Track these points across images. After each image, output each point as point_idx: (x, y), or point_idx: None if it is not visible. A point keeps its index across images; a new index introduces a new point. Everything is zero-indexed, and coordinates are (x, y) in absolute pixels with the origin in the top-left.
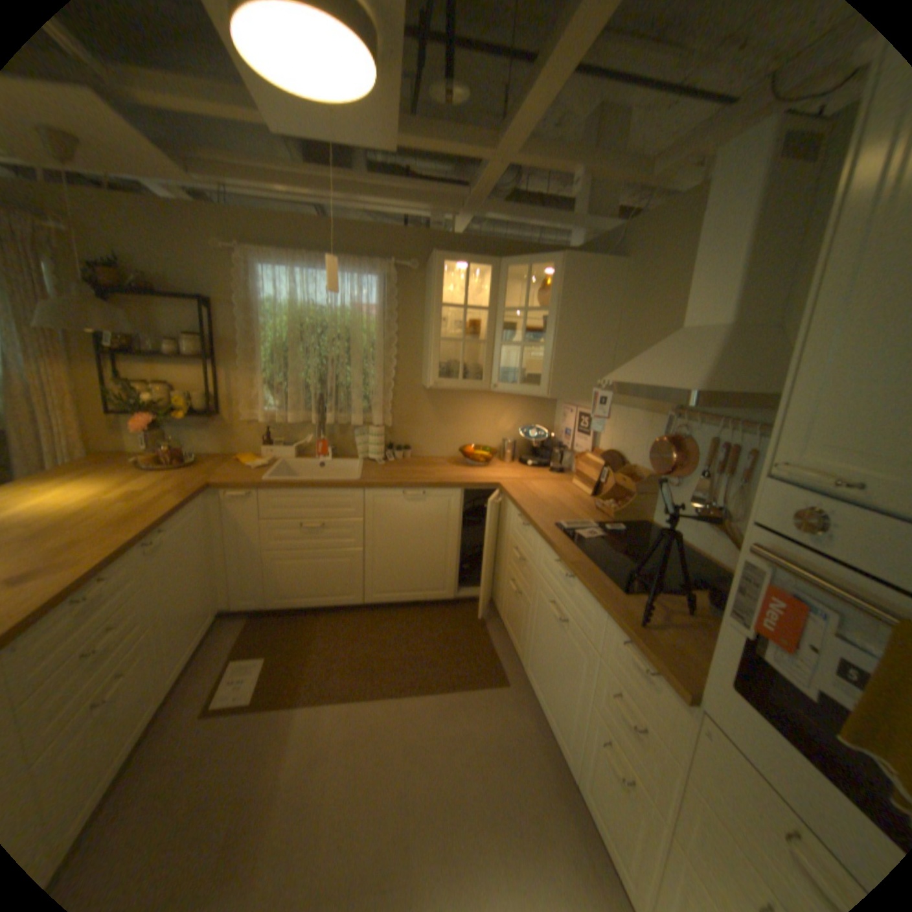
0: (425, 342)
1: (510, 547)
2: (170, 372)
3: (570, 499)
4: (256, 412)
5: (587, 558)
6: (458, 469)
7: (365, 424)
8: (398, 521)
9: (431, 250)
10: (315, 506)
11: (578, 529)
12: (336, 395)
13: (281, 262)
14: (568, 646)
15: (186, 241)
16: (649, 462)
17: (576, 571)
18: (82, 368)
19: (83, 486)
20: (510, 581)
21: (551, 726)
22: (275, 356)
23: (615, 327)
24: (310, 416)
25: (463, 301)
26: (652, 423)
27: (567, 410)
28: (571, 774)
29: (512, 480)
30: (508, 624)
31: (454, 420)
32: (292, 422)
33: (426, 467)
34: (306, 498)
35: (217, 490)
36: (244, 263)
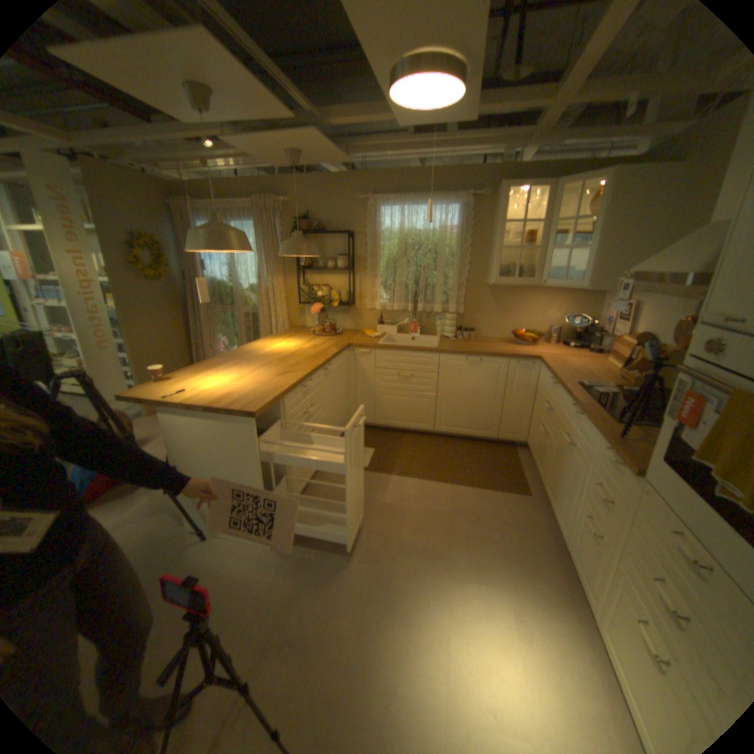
0: (491, 251)
1: (544, 403)
2: (330, 280)
3: (600, 370)
4: (375, 304)
5: (596, 403)
6: (509, 346)
7: (443, 313)
8: (461, 378)
9: (501, 179)
10: (408, 363)
11: (597, 387)
12: (425, 292)
13: (395, 204)
14: (574, 463)
15: (343, 198)
16: (677, 341)
17: (584, 409)
18: (289, 279)
19: (293, 342)
20: (541, 428)
21: (557, 519)
22: (388, 267)
23: (664, 225)
24: (407, 306)
25: (525, 215)
26: (685, 308)
27: (612, 301)
28: (566, 547)
29: (552, 355)
30: (537, 458)
31: (510, 310)
32: (396, 310)
33: (485, 344)
34: (402, 358)
35: (354, 349)
36: (373, 208)
